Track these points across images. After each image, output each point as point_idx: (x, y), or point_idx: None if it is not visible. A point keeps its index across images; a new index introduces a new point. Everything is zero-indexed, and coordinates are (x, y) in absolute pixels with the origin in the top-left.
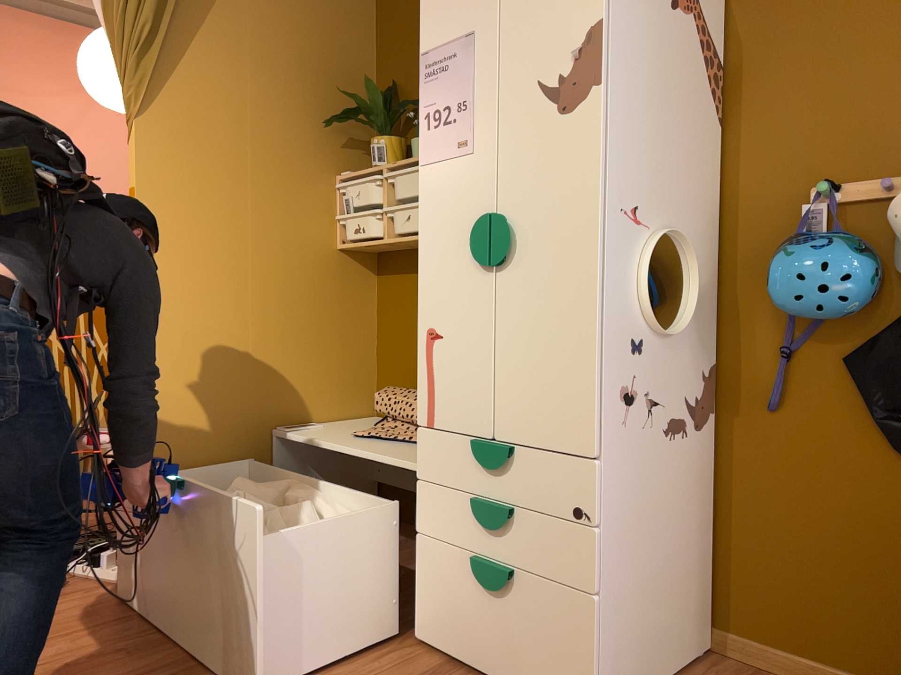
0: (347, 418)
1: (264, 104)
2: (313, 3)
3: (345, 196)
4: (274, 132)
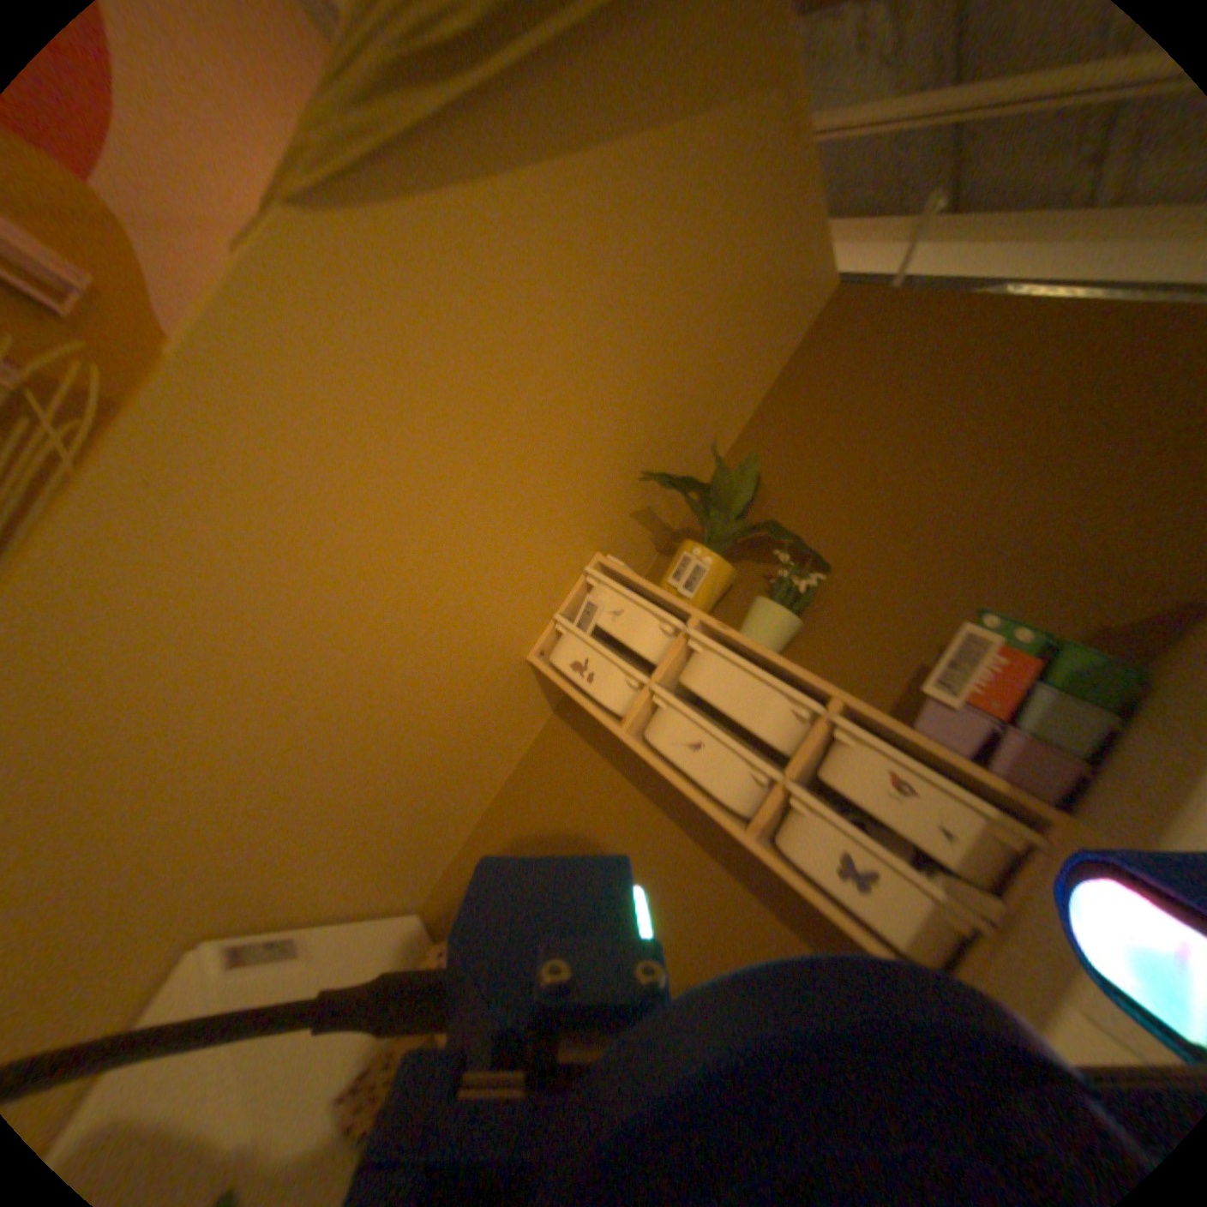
0: (377, 915)
1: (575, 383)
2: (739, 285)
3: (591, 591)
4: (558, 439)
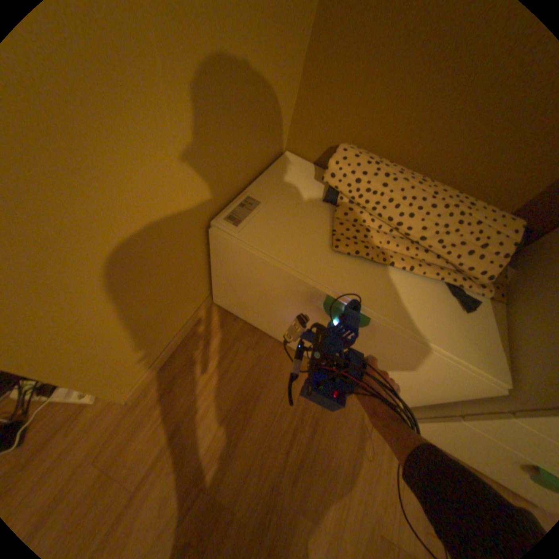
0: (270, 160)
1: None
2: None
3: None
4: None
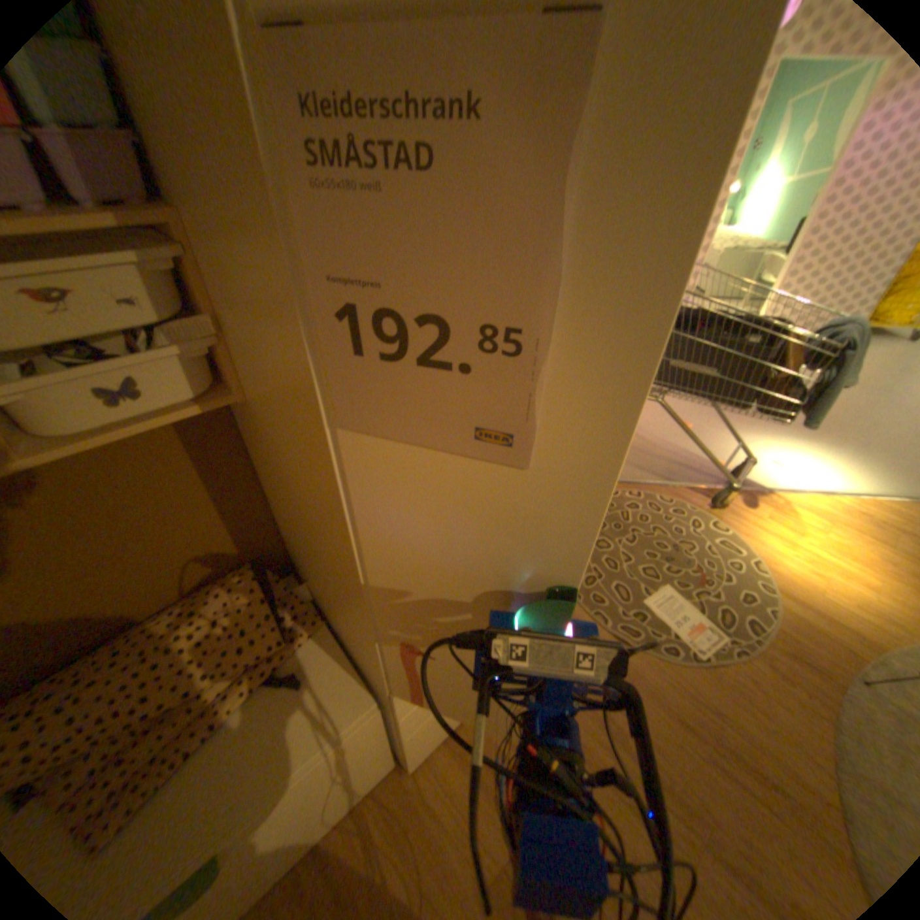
0: None
1: None
2: None
3: None
4: None
